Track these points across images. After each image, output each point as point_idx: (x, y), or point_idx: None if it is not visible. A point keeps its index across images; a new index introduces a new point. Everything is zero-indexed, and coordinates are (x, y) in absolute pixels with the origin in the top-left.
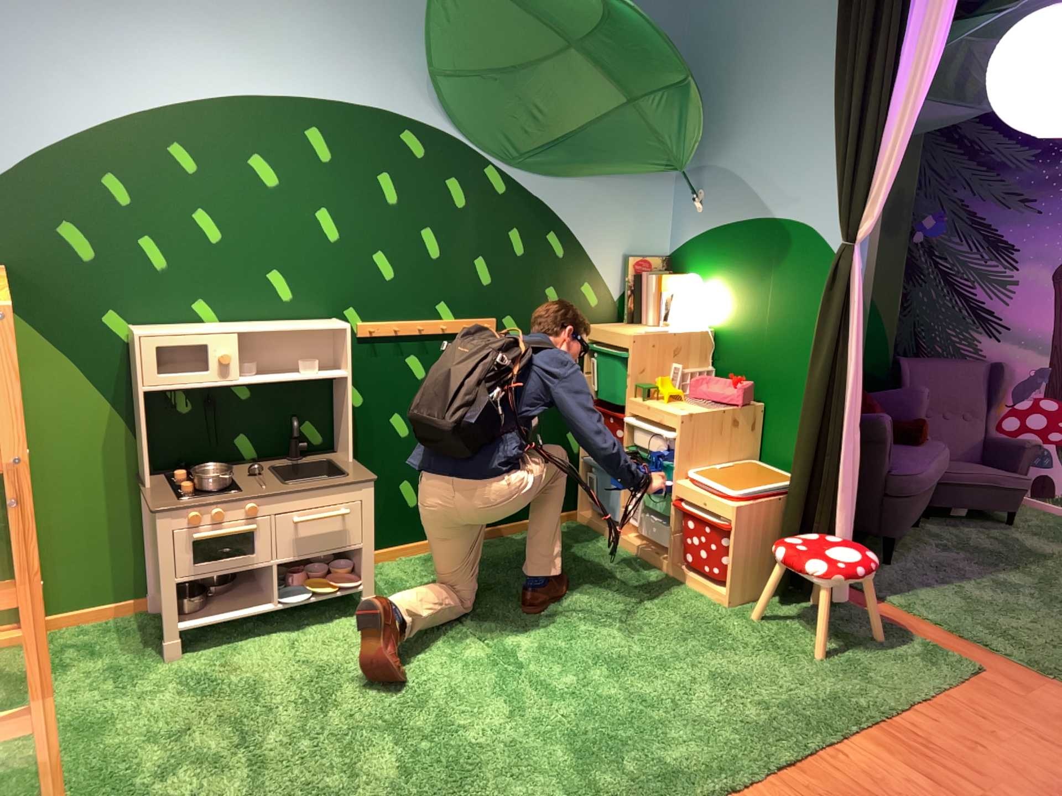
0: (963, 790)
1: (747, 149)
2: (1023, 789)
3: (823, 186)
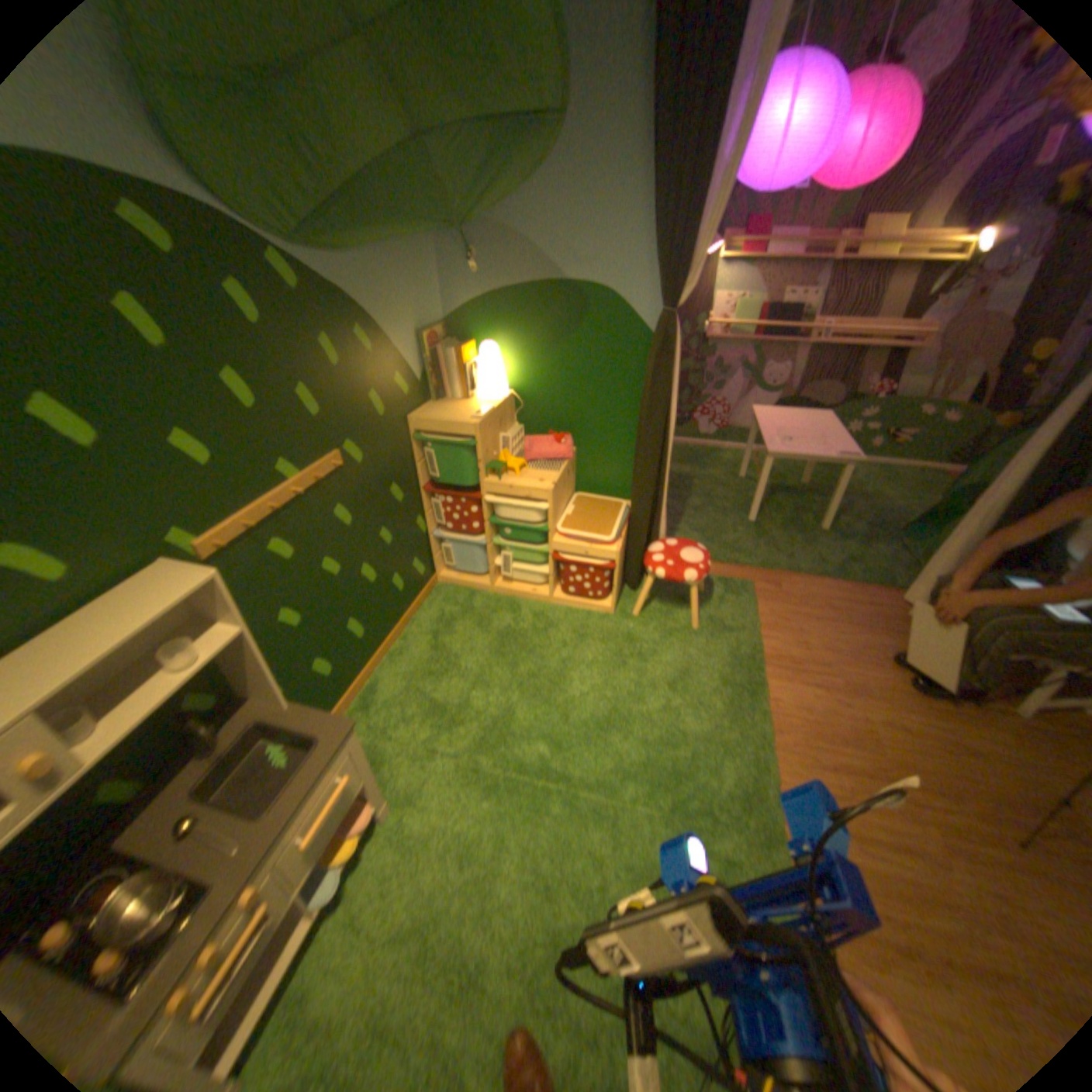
0: (846, 690)
1: (532, 194)
2: (859, 668)
3: (630, 242)
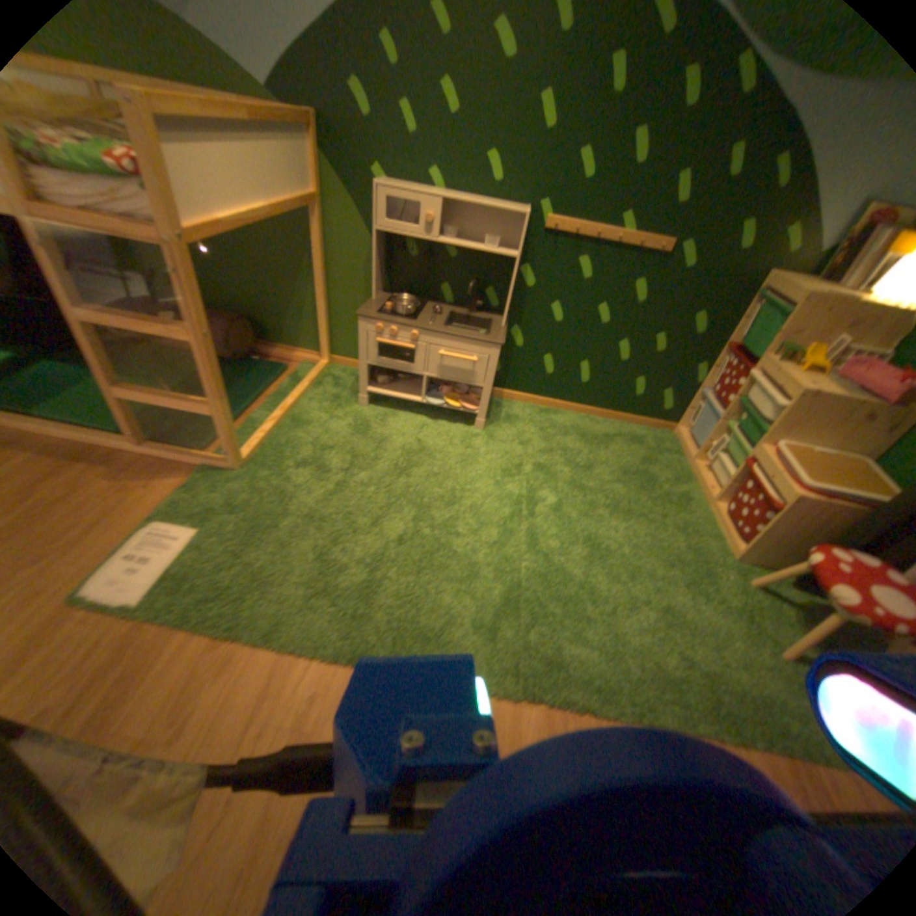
0: None
1: None
2: None
3: None
